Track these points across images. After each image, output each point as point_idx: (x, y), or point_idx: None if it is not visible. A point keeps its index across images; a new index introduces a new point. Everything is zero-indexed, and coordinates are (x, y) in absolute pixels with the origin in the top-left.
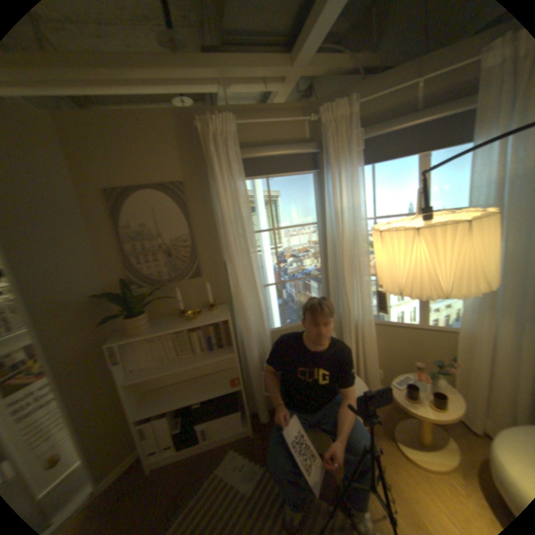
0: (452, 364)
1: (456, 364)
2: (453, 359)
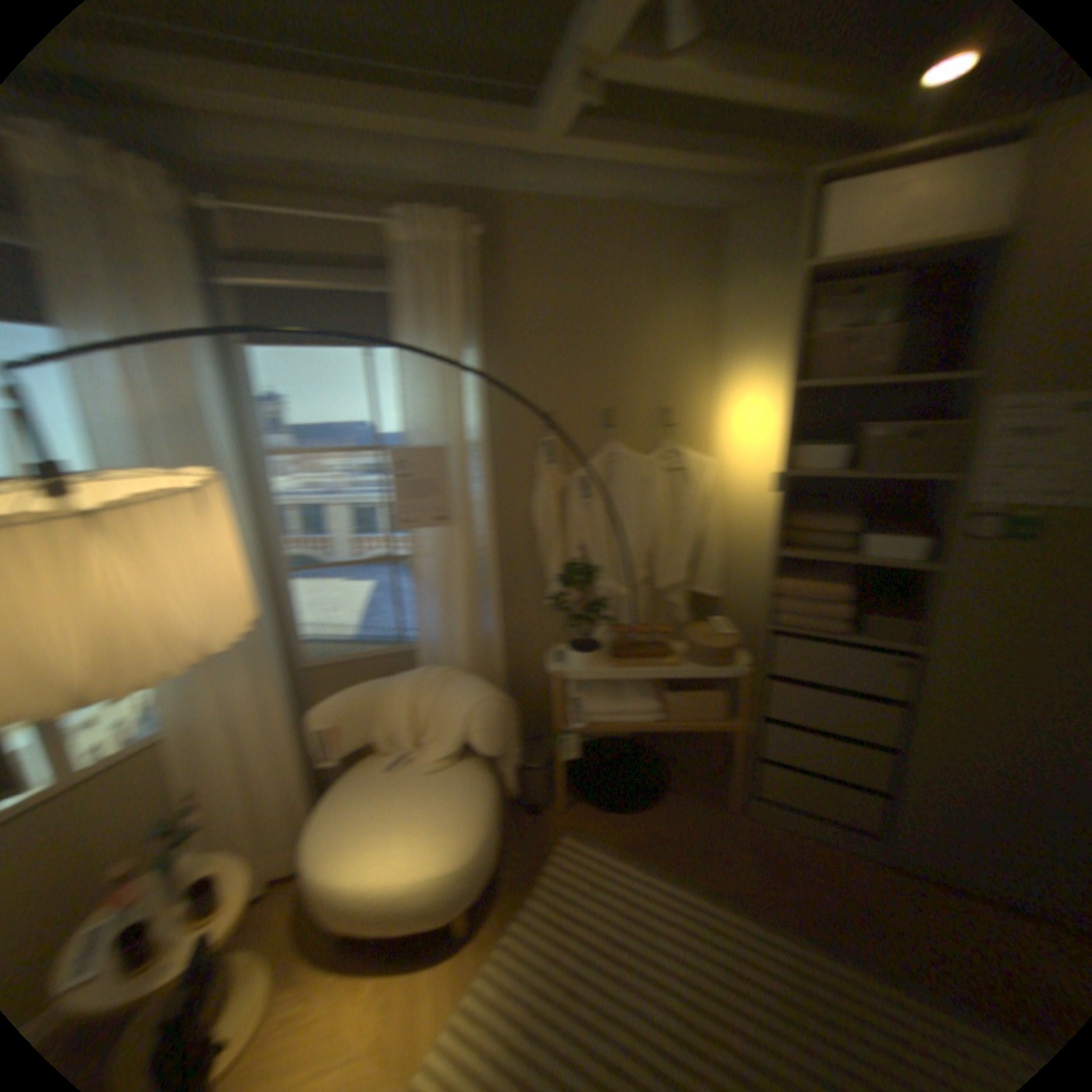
0: (173, 812)
1: (182, 806)
2: (172, 801)
